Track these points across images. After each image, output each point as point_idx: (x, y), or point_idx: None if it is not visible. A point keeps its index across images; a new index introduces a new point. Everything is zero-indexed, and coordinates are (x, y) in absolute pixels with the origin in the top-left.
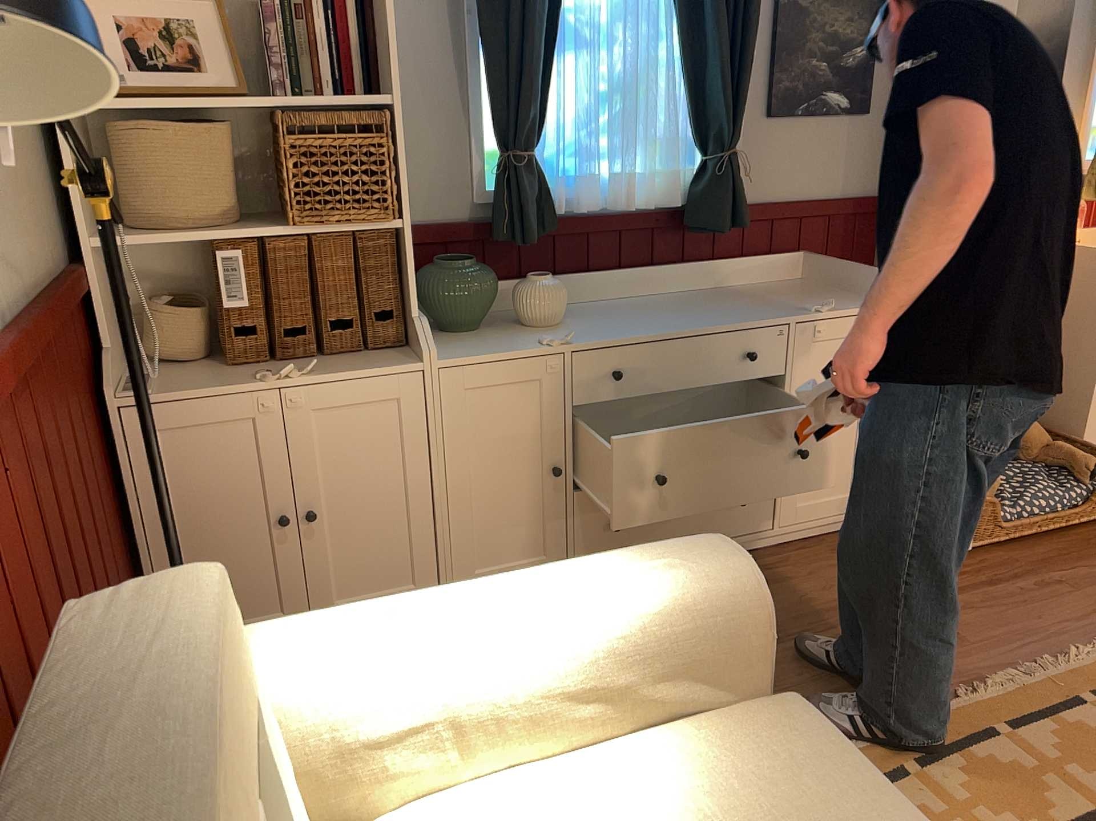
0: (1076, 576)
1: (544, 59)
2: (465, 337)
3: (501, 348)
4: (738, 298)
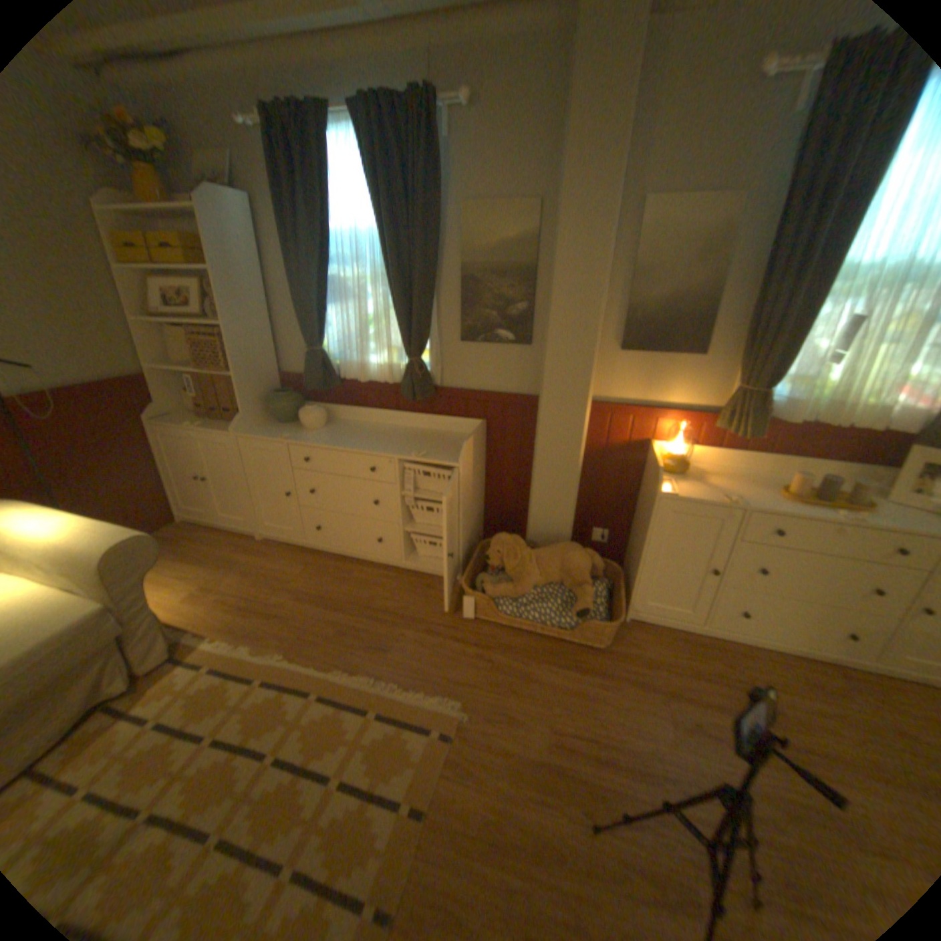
0: (509, 664)
1: (314, 305)
2: (277, 425)
3: (267, 434)
4: (418, 437)
